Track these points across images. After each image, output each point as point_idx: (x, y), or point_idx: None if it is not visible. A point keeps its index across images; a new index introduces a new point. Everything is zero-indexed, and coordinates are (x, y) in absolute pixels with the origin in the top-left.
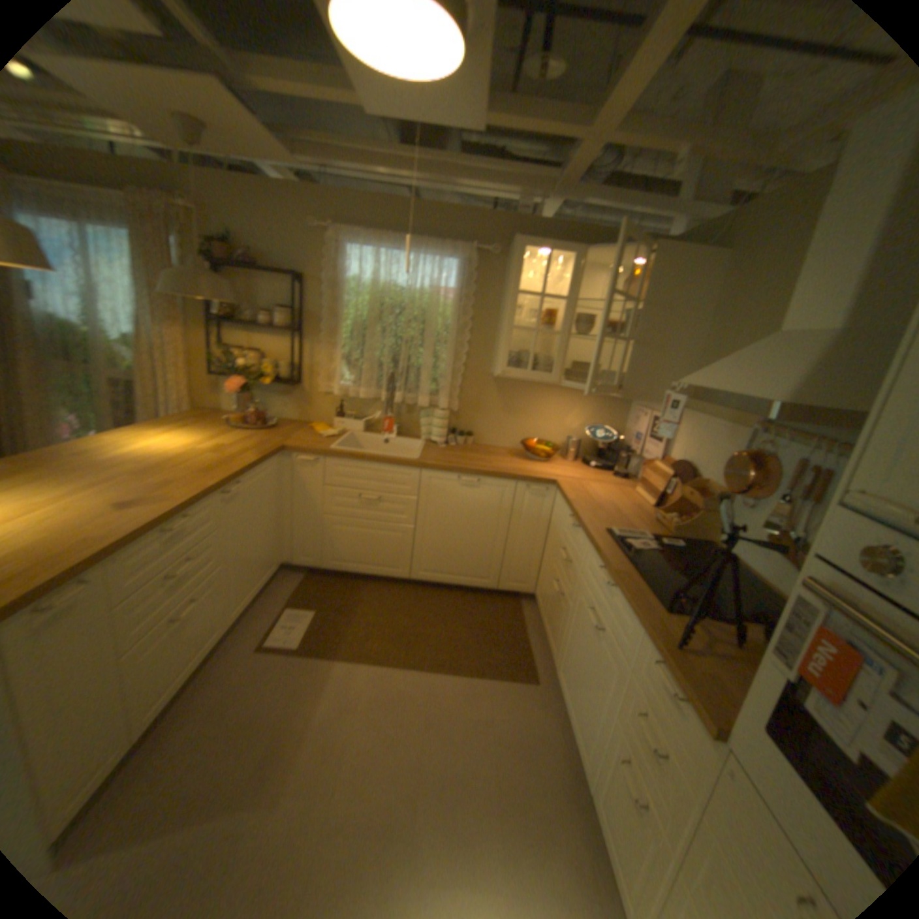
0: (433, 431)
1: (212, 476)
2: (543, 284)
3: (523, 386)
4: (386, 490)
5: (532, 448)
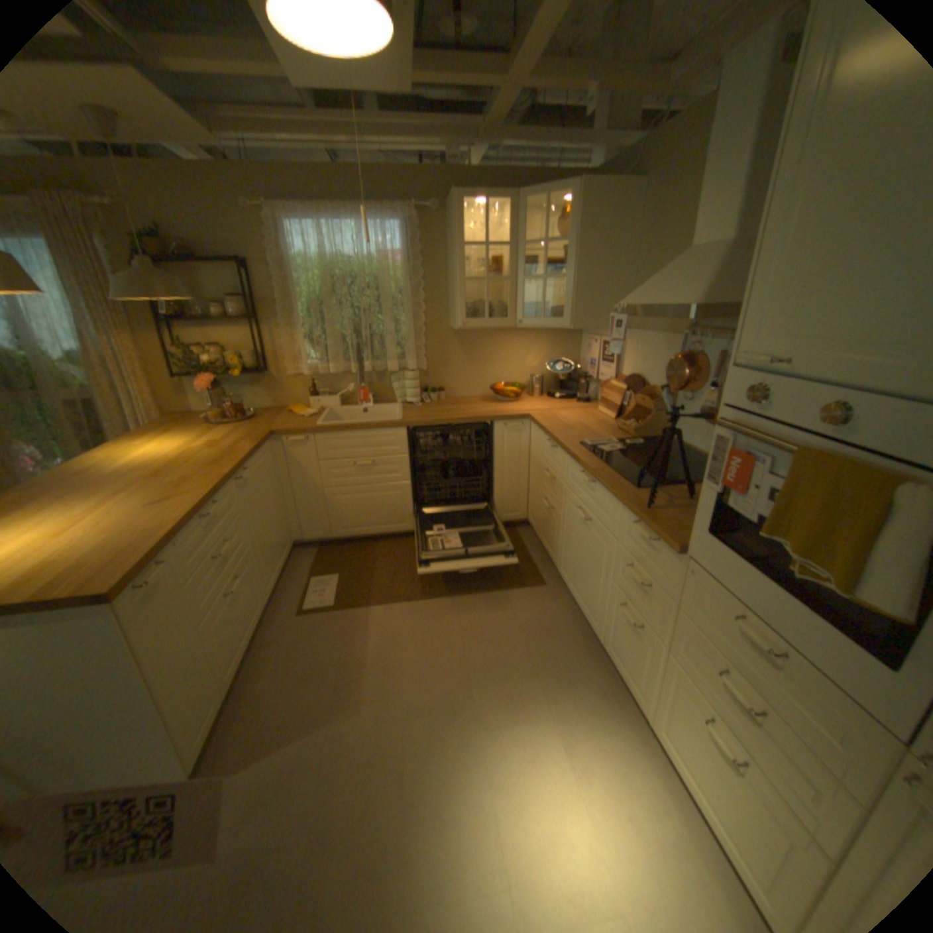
0: (407, 392)
1: (223, 465)
2: (484, 232)
3: (483, 334)
4: (378, 453)
5: (501, 390)
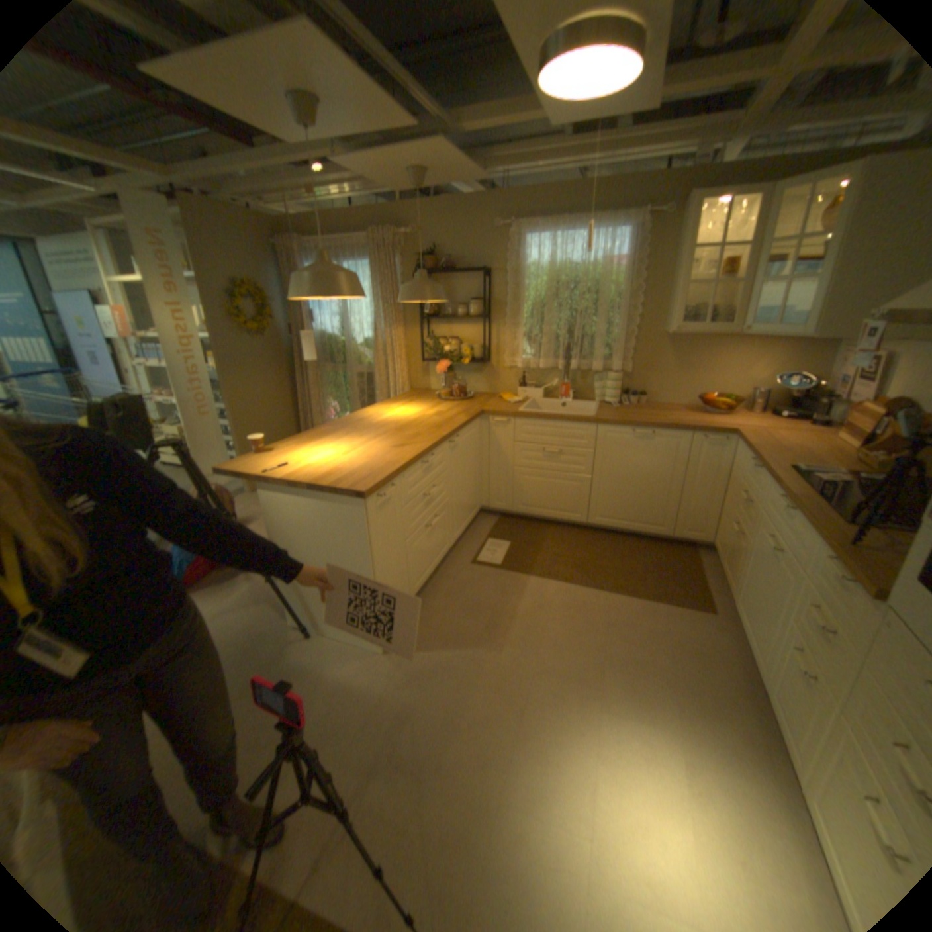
0: (607, 392)
1: (444, 430)
2: (726, 231)
3: (703, 339)
4: (566, 444)
5: (712, 400)
